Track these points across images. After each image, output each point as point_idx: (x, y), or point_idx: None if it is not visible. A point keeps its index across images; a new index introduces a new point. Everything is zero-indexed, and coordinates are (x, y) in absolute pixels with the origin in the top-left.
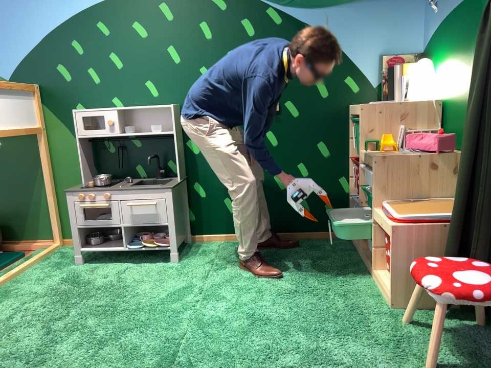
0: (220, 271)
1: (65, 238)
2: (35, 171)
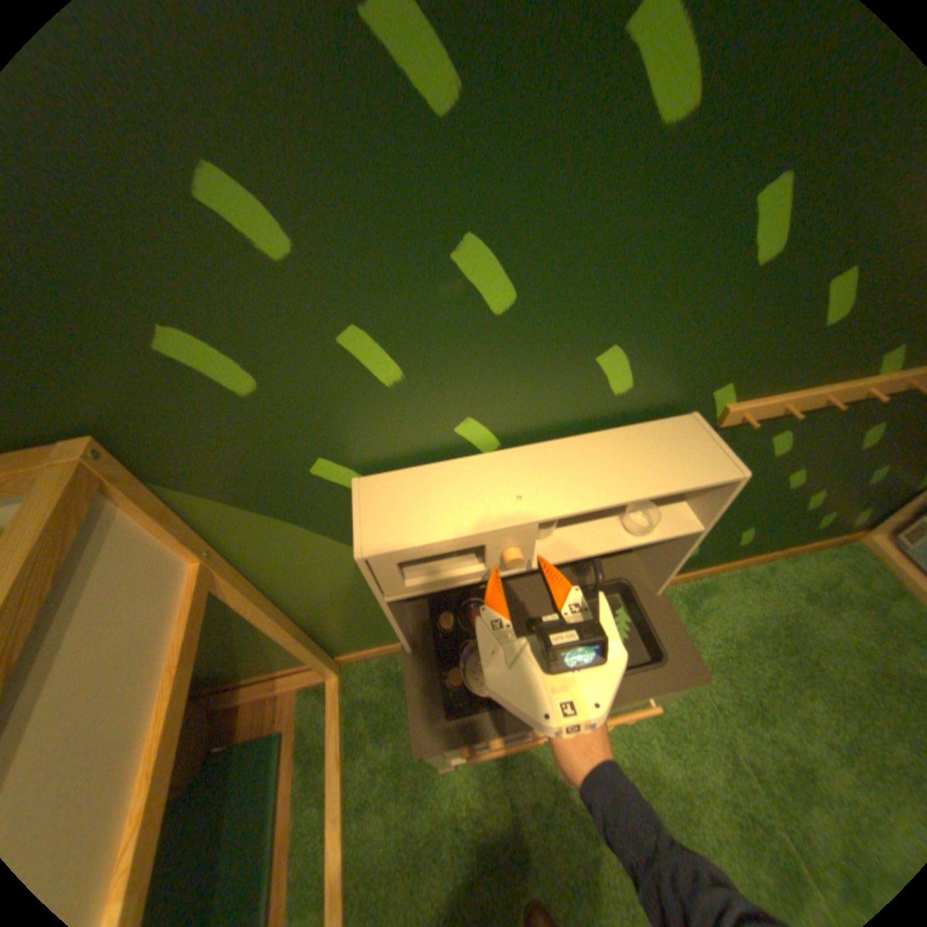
0: (753, 739)
1: (340, 658)
2: (222, 612)
